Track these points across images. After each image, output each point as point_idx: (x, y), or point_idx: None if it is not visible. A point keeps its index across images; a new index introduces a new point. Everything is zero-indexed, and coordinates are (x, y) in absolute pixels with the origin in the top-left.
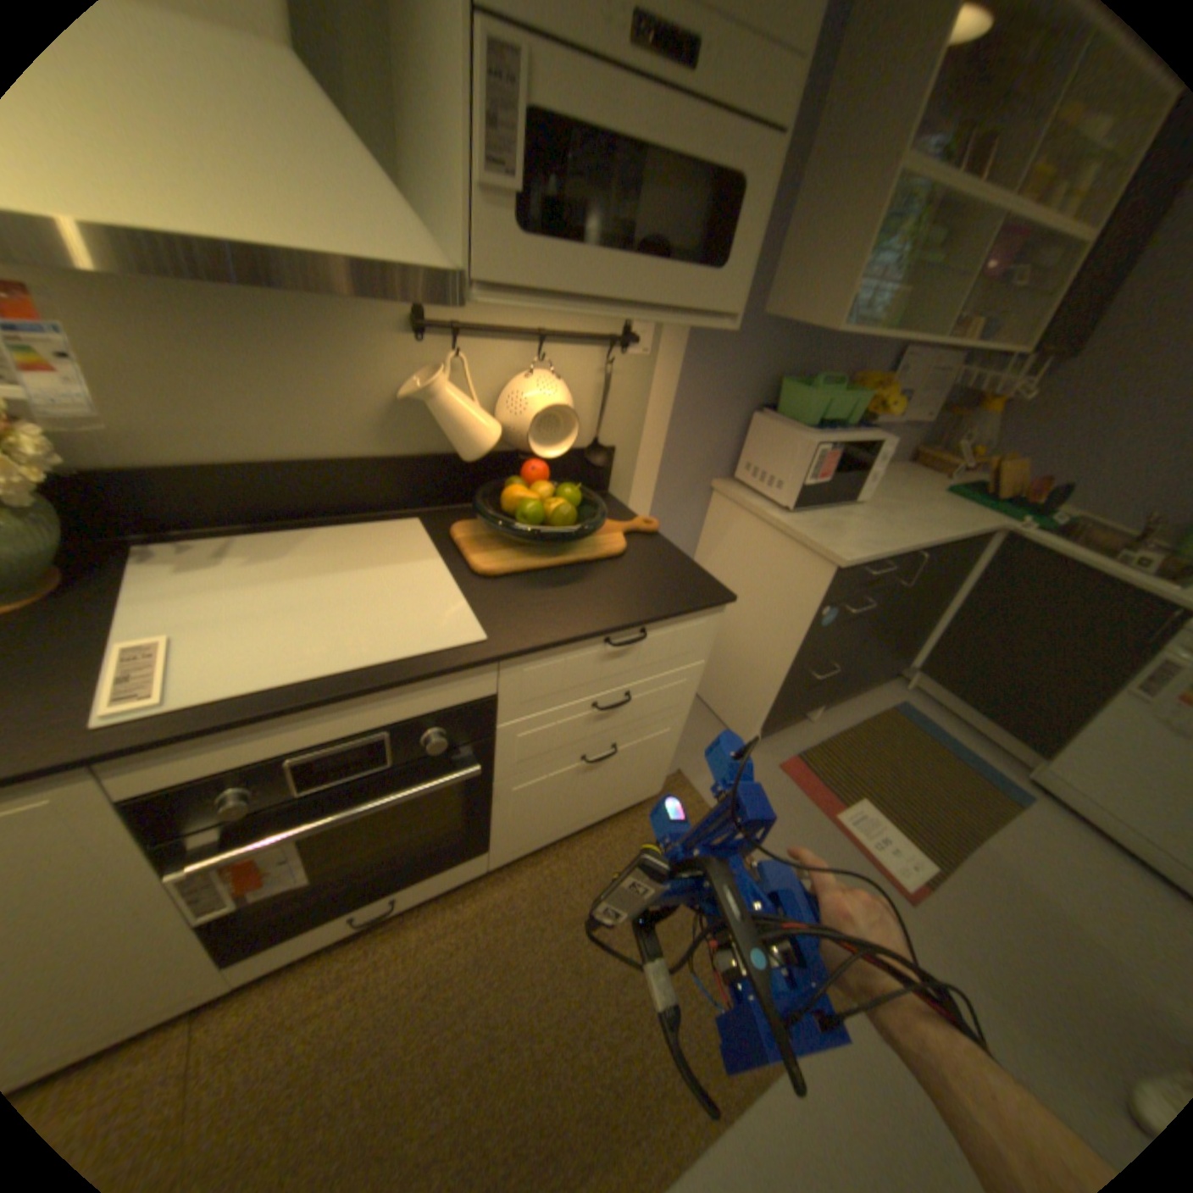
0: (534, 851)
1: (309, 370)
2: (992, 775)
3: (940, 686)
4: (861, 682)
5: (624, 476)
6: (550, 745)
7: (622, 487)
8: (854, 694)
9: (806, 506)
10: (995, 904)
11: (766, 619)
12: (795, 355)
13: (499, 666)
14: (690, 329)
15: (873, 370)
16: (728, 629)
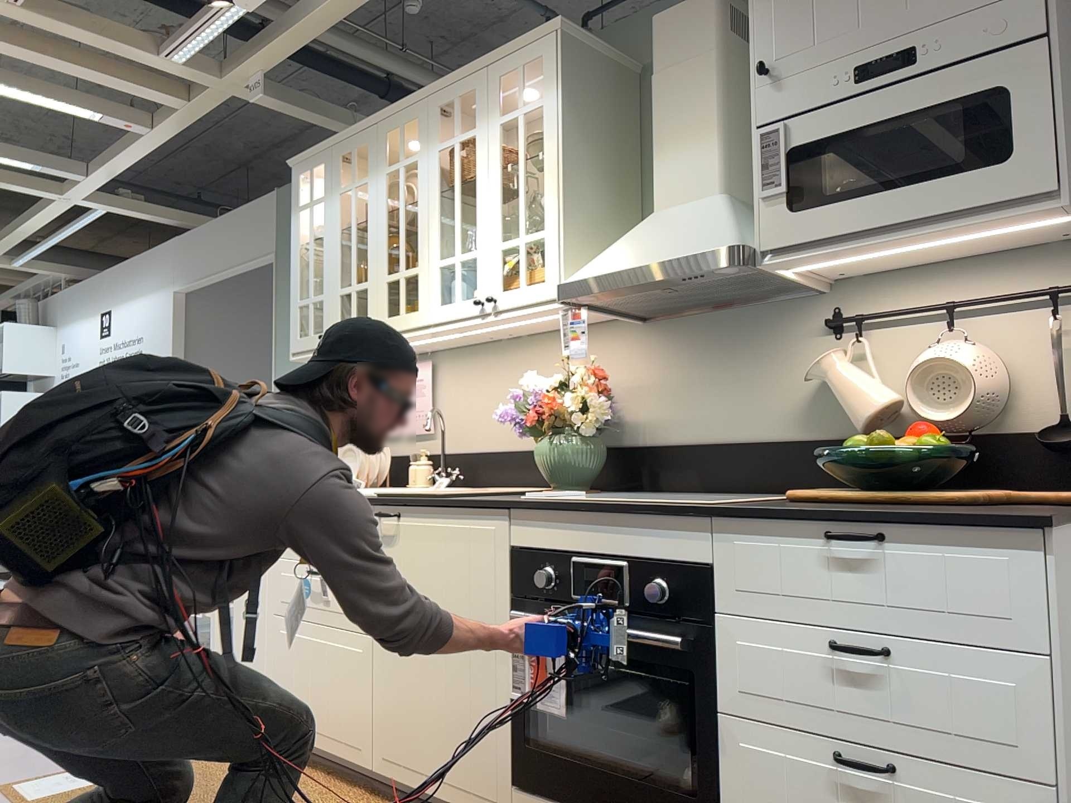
0: None
1: (756, 371)
2: None
3: None
4: None
5: None
6: (781, 686)
7: None
8: None
9: None
10: None
11: None
12: None
13: (713, 527)
14: None
15: None
16: None
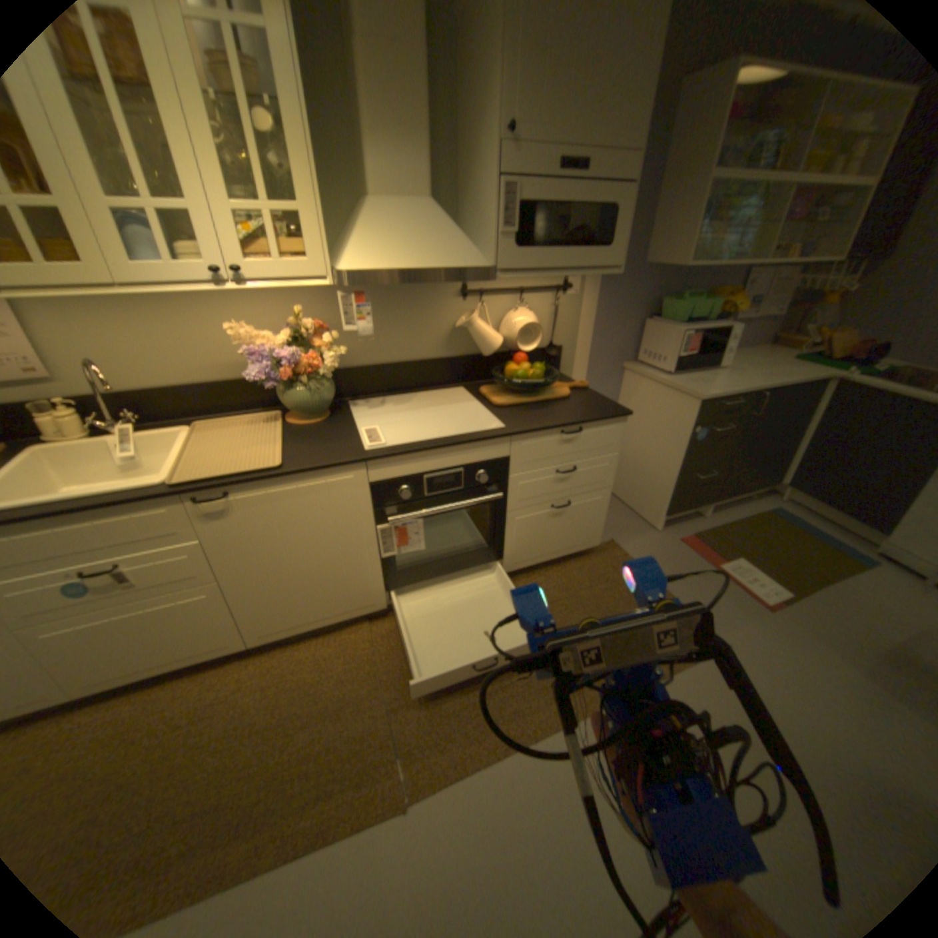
0: (527, 567)
1: (418, 318)
2: (846, 549)
3: (807, 495)
4: (739, 489)
5: (568, 362)
6: (535, 493)
7: (568, 369)
8: (735, 498)
9: (685, 371)
10: (836, 615)
11: (663, 442)
12: (671, 283)
13: (511, 441)
14: (602, 276)
15: (729, 285)
16: (641, 454)
